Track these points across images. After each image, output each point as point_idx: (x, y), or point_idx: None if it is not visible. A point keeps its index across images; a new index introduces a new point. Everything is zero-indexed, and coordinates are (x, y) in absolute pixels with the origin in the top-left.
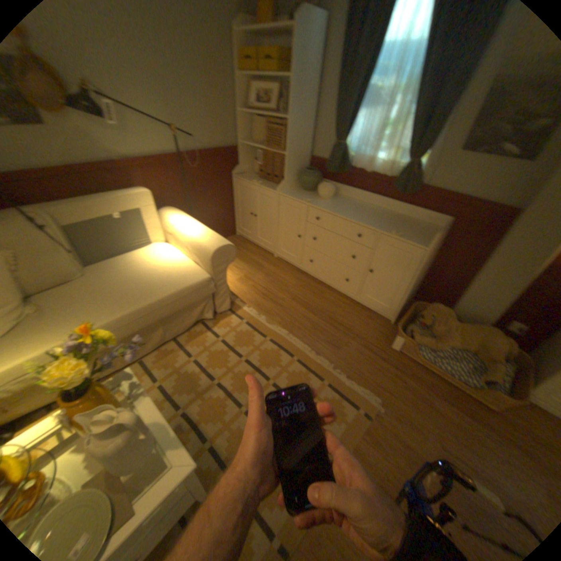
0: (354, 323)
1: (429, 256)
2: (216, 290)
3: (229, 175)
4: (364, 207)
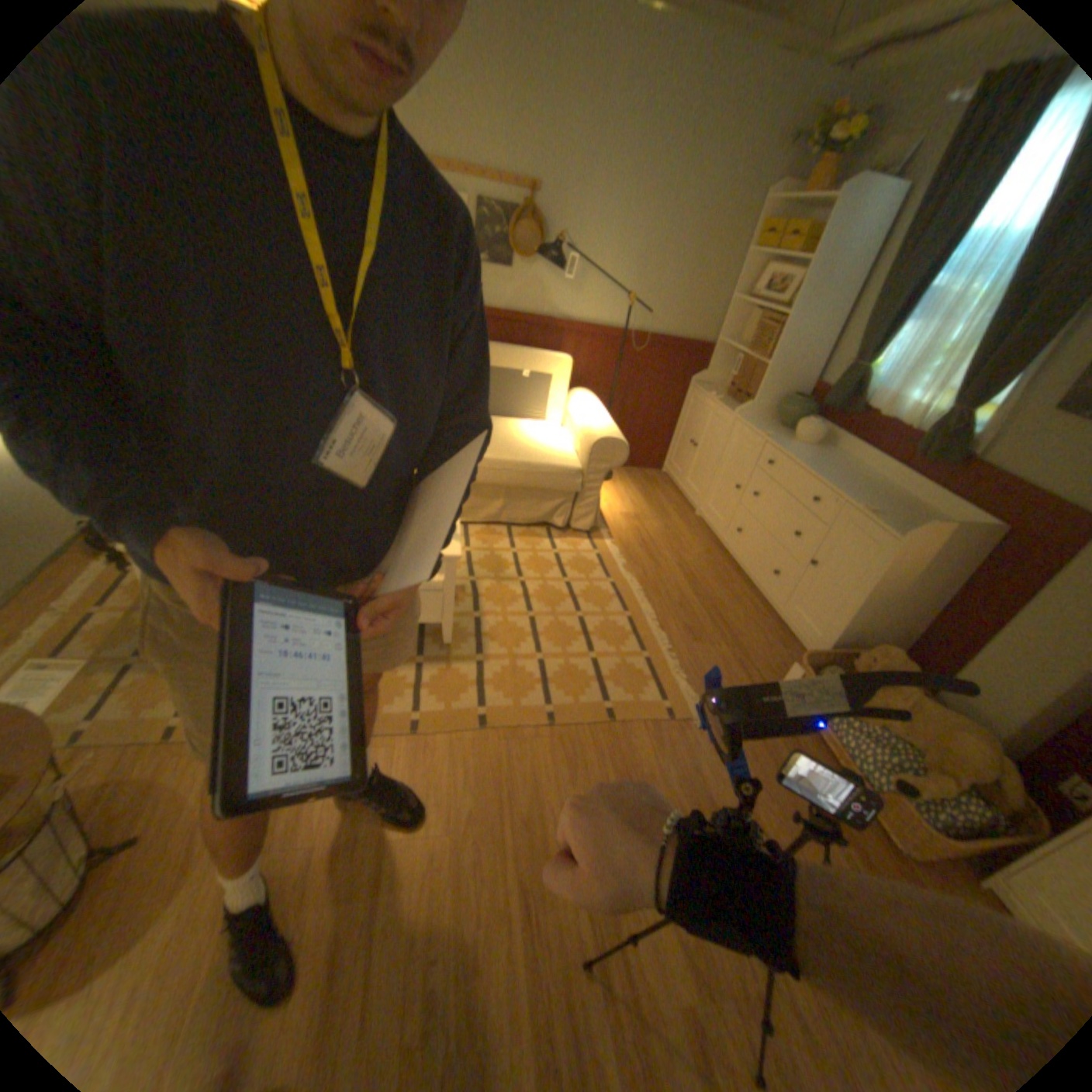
0: (750, 634)
1: (907, 557)
2: (580, 493)
3: (685, 381)
4: (858, 472)
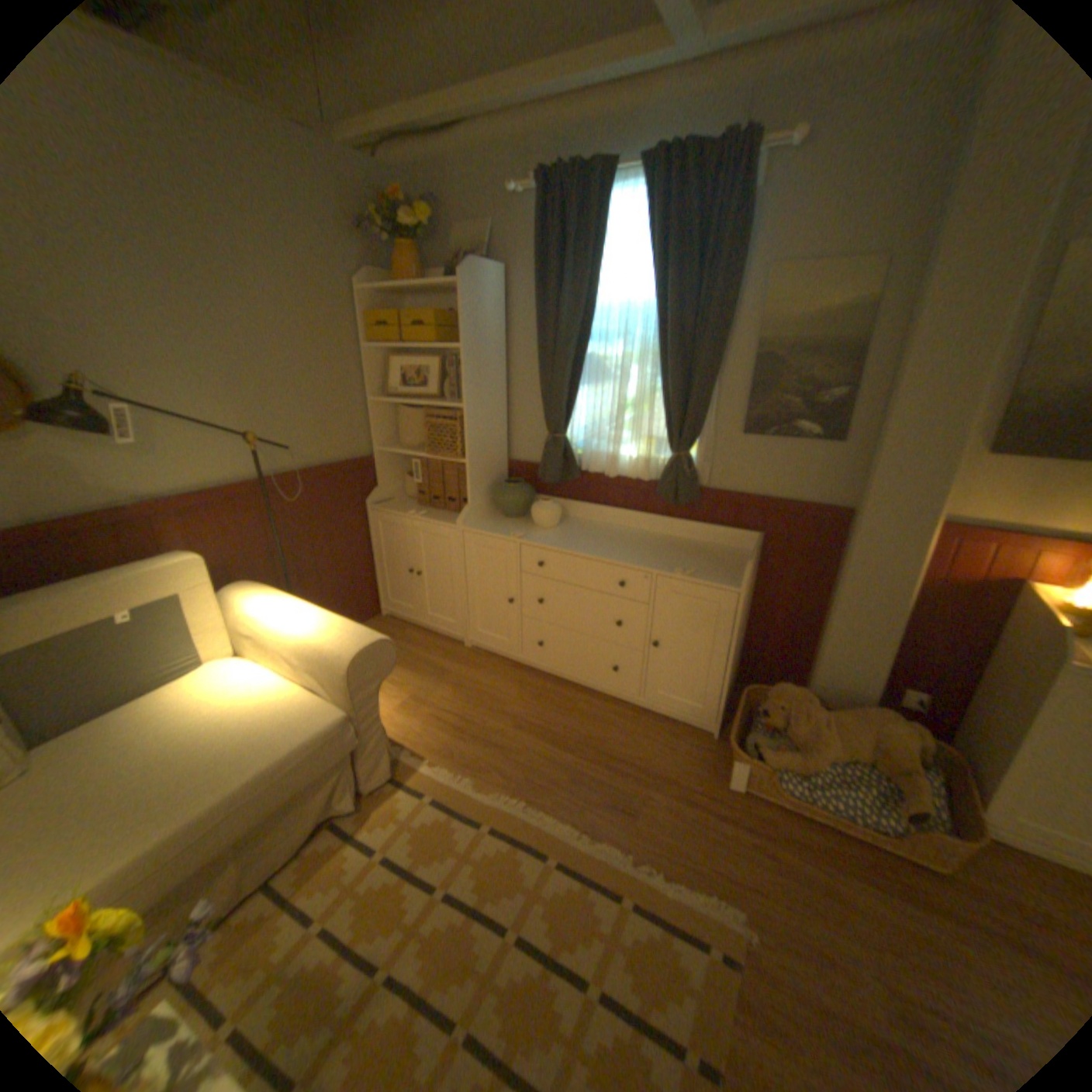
0: (647, 752)
1: (744, 601)
2: (357, 741)
3: (359, 506)
4: (615, 534)
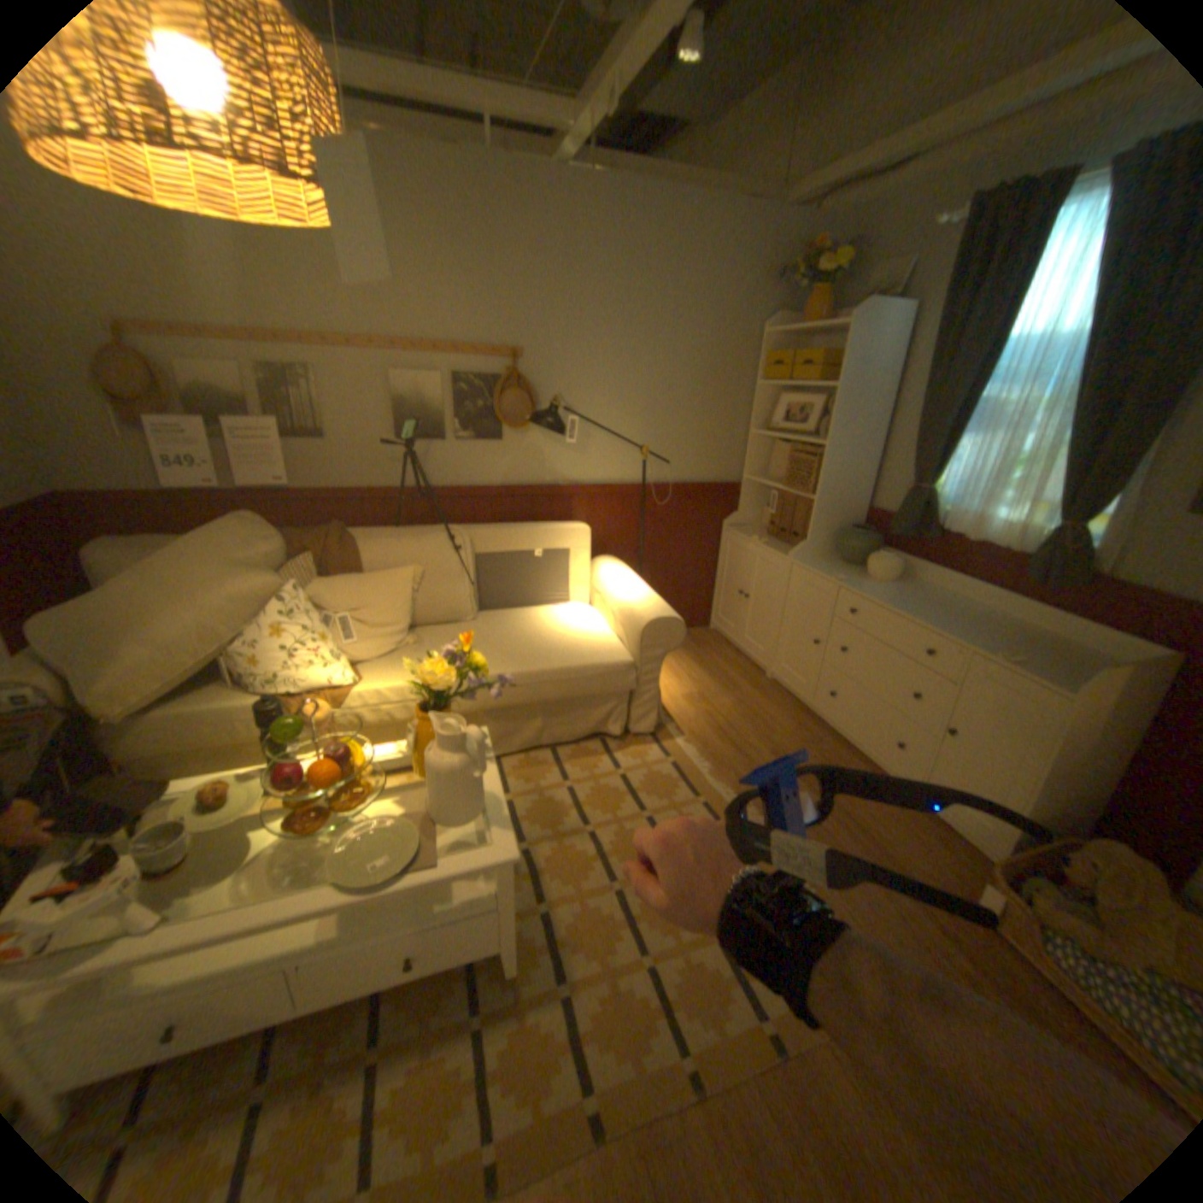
0: (899, 839)
1: (1085, 718)
2: (636, 688)
3: (716, 526)
4: (959, 607)
